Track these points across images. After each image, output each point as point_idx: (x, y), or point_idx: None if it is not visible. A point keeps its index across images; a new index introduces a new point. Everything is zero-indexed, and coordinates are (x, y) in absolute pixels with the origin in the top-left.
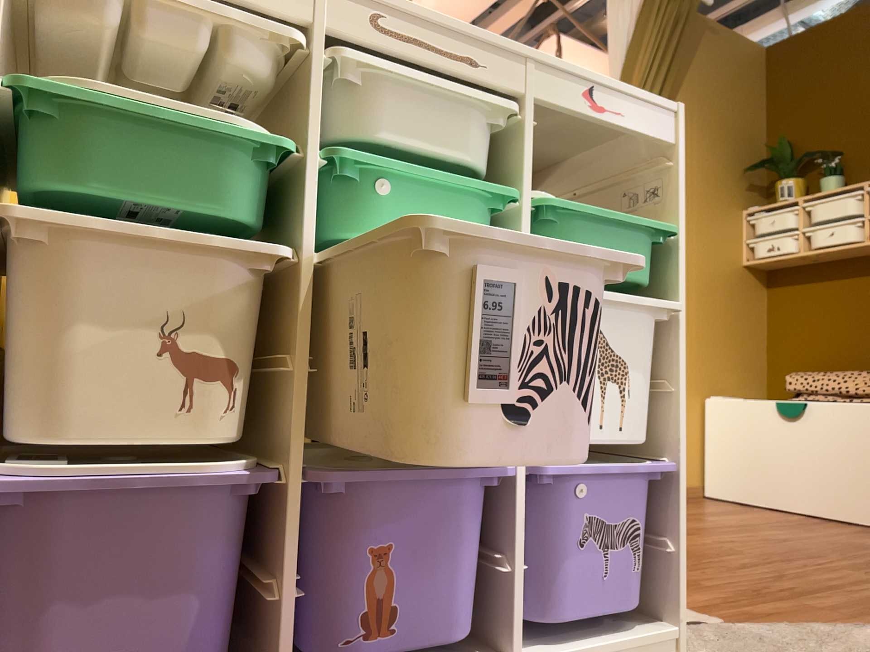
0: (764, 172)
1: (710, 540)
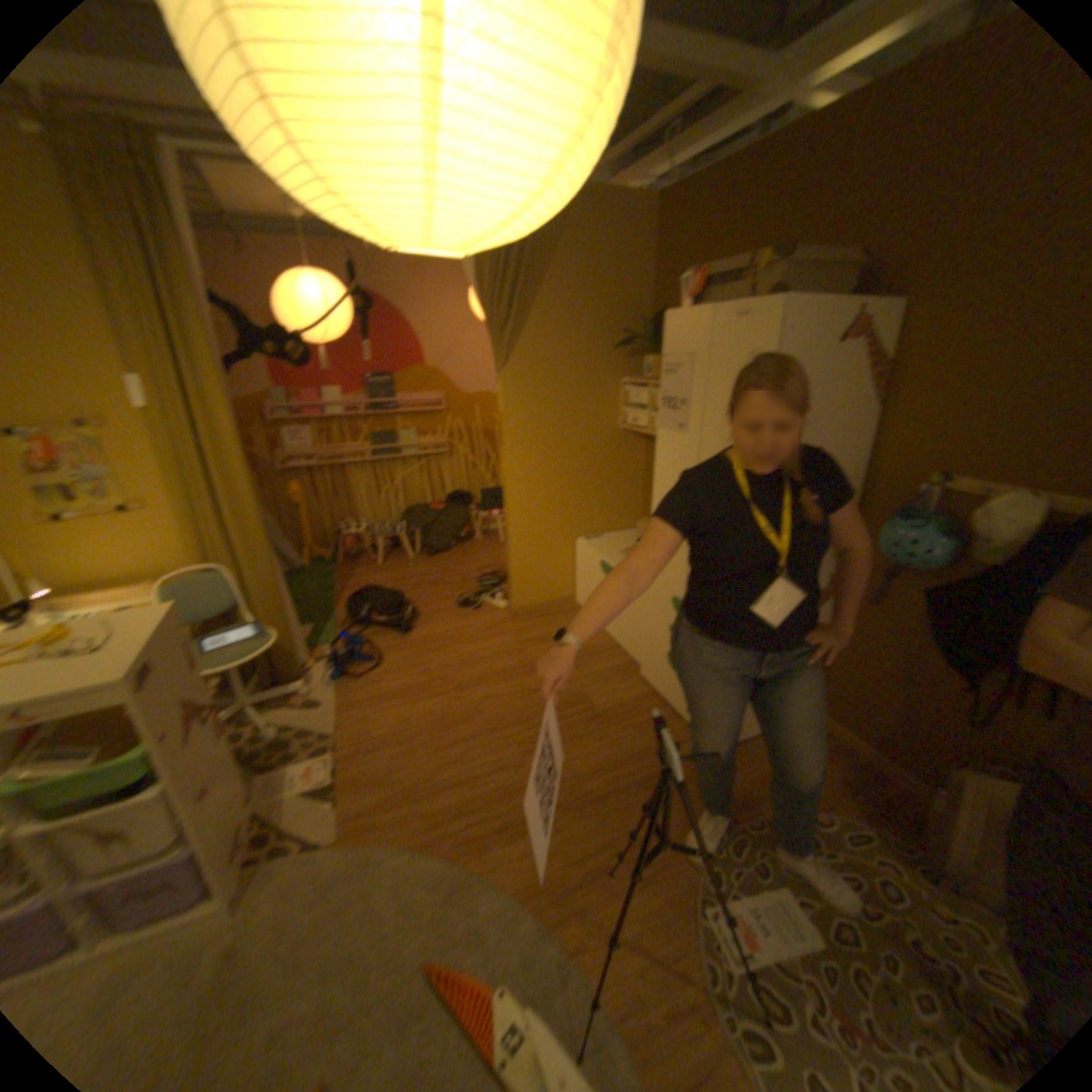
0: (637, 346)
1: (478, 703)
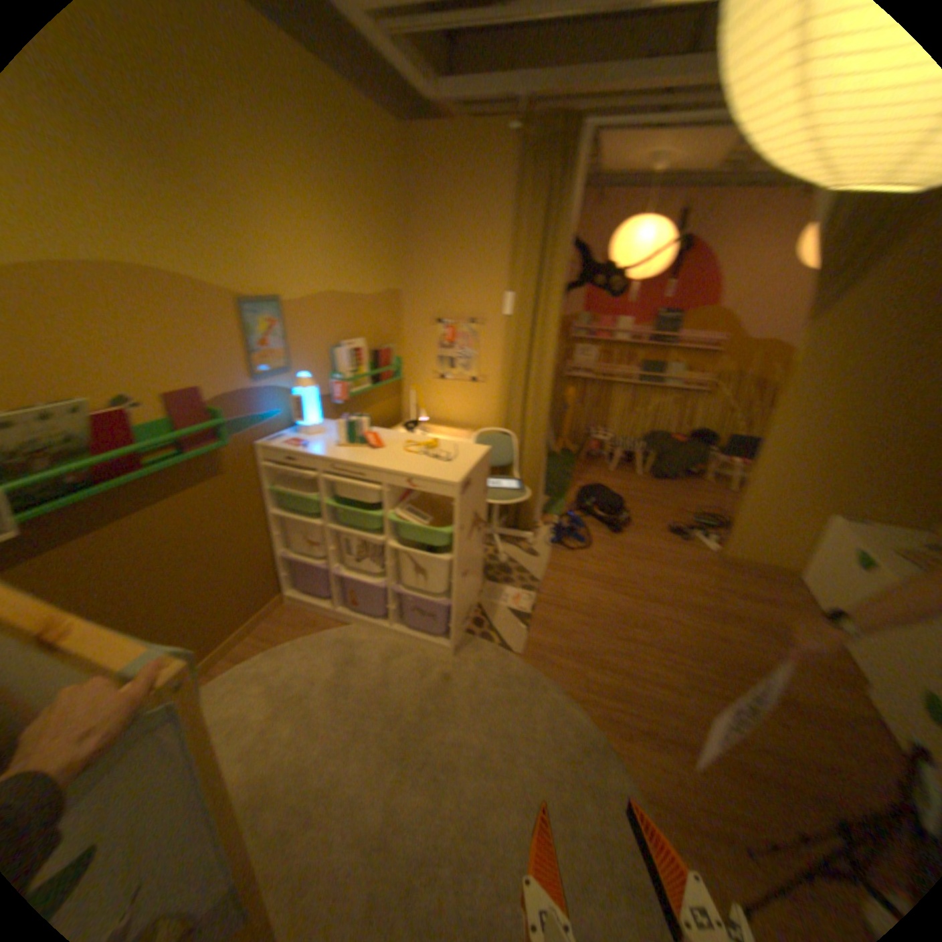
0: None
1: (661, 618)
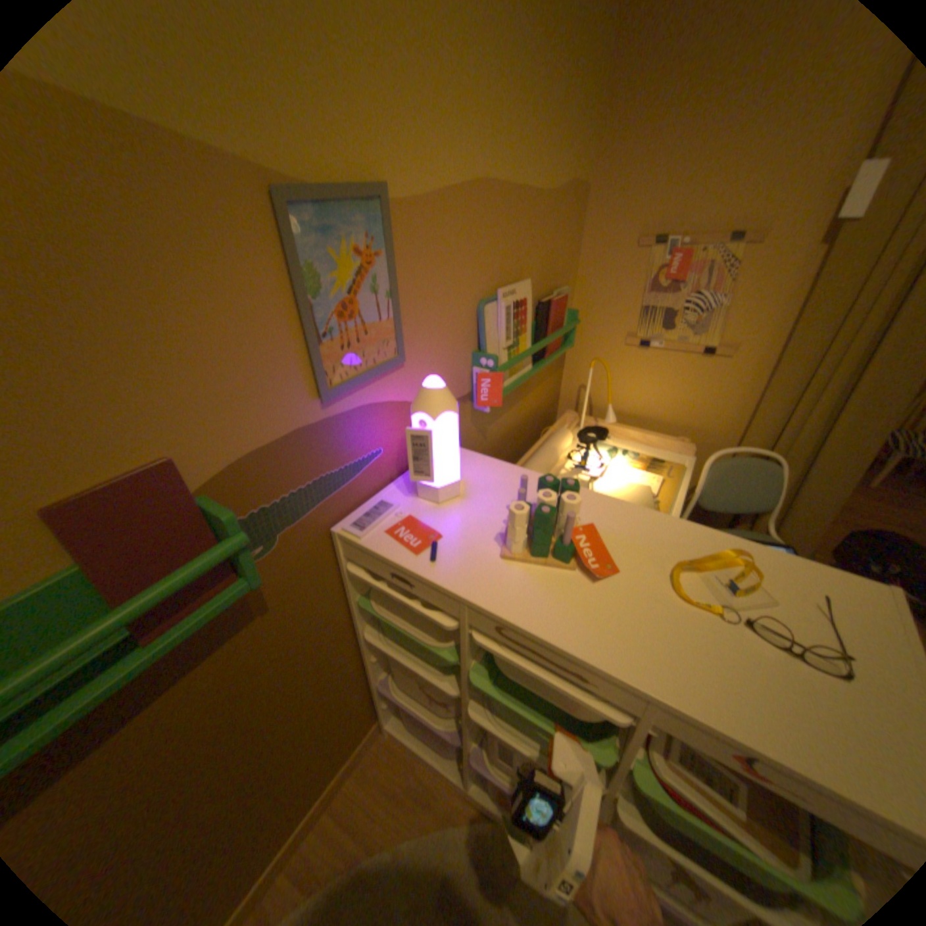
0: None
1: None
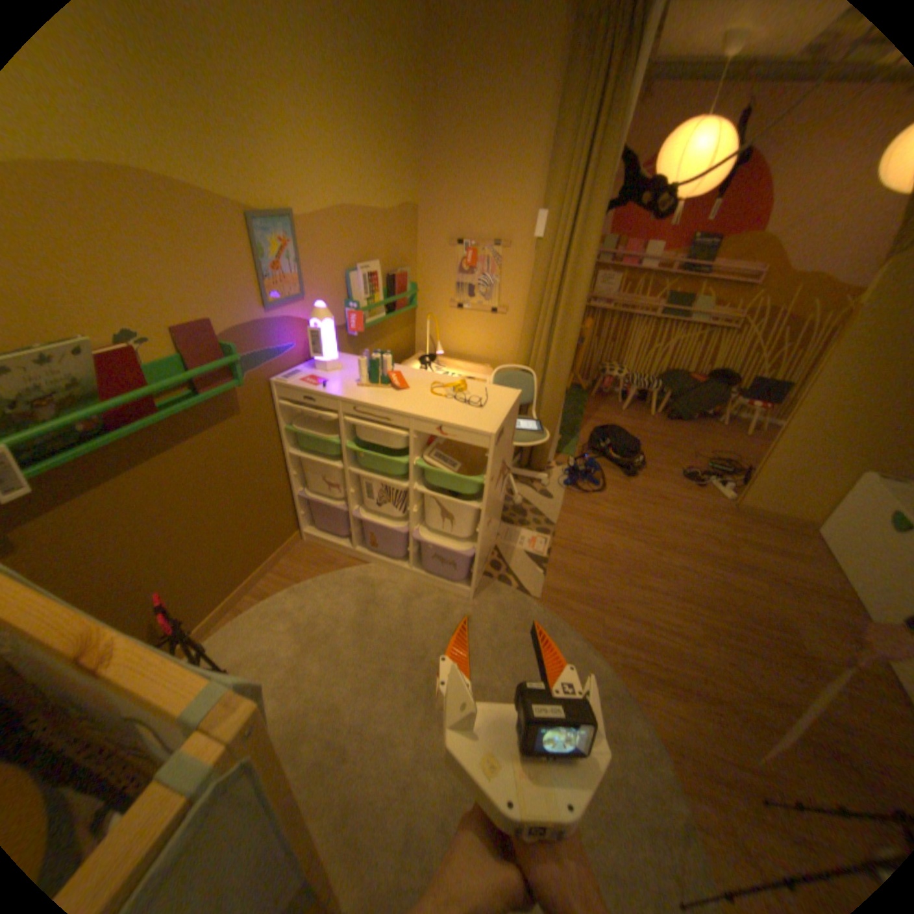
0: None
1: (678, 568)
